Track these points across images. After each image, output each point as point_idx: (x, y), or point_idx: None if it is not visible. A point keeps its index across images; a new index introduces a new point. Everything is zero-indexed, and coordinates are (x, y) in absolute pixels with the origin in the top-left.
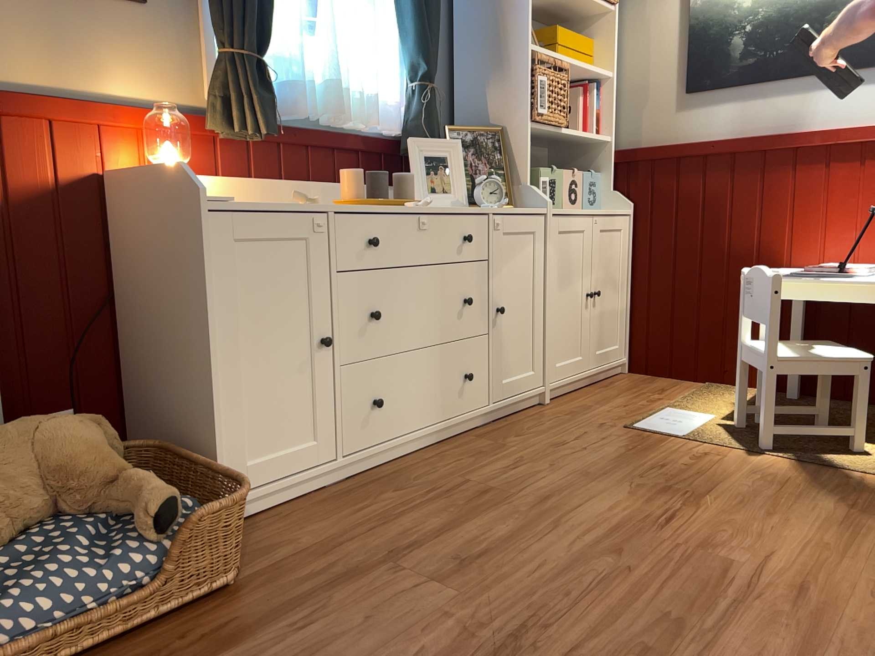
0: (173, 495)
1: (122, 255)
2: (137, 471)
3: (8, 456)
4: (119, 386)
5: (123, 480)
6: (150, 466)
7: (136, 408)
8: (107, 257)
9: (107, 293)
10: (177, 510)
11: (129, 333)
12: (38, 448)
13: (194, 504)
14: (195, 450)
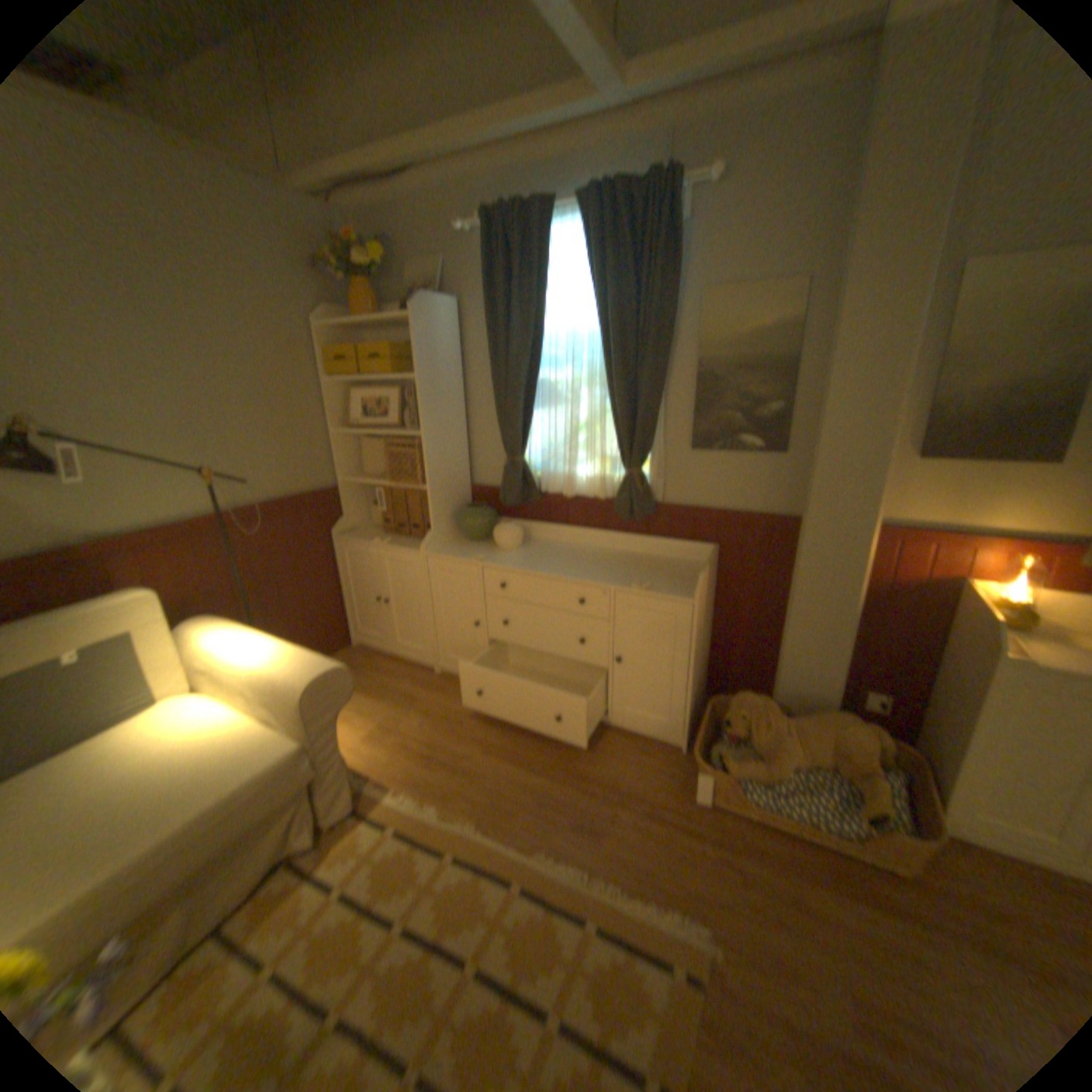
0: (890, 816)
1: (957, 635)
2: (883, 784)
3: (825, 736)
4: (927, 701)
5: (873, 784)
6: (913, 768)
7: (930, 721)
8: (950, 627)
9: (940, 647)
10: (889, 824)
11: (943, 679)
12: (840, 740)
13: (910, 823)
14: (944, 782)
